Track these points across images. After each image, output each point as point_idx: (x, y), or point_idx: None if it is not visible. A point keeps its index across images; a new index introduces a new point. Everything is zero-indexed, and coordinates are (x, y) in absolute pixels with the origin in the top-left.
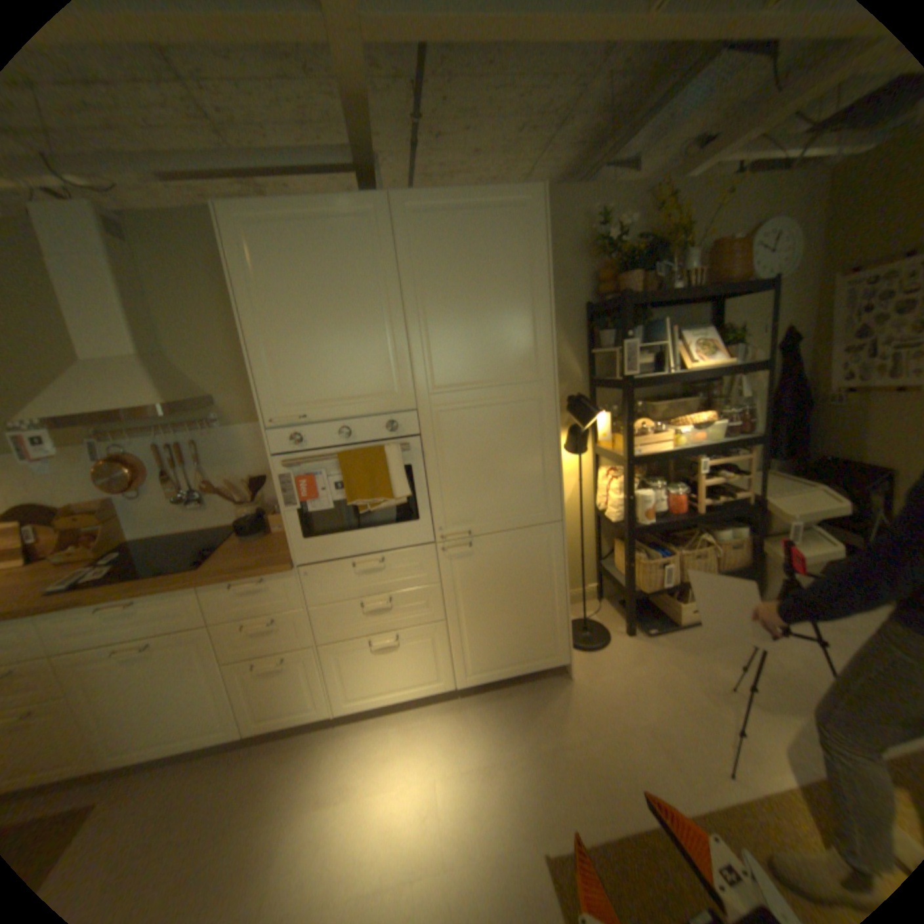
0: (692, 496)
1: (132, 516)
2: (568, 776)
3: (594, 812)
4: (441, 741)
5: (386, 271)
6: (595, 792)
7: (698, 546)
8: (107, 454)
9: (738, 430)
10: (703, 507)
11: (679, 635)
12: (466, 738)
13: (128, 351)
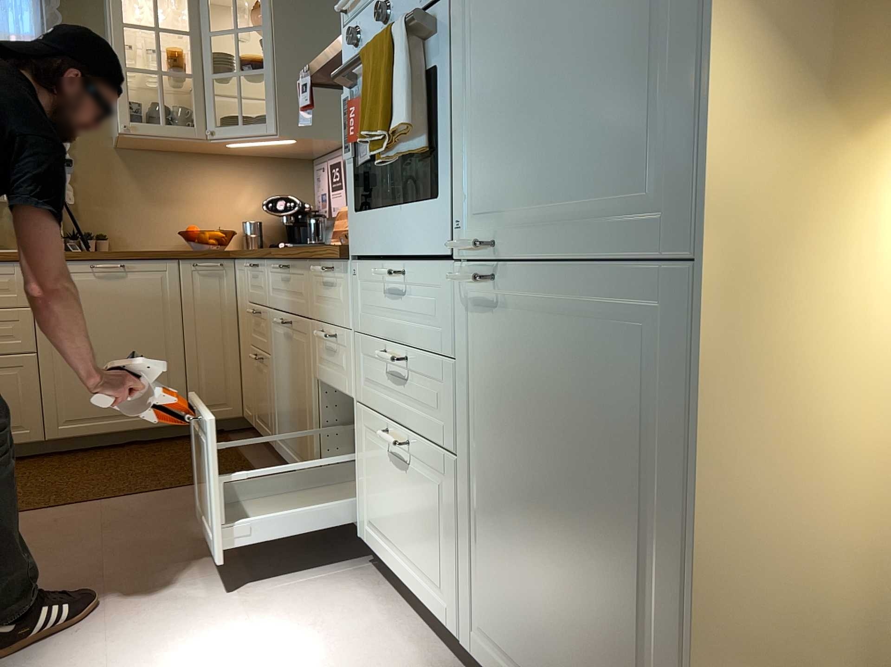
0: None
1: None
2: None
3: None
4: None
5: None
6: None
7: None
8: None
9: None
10: None
11: None
12: None
13: None
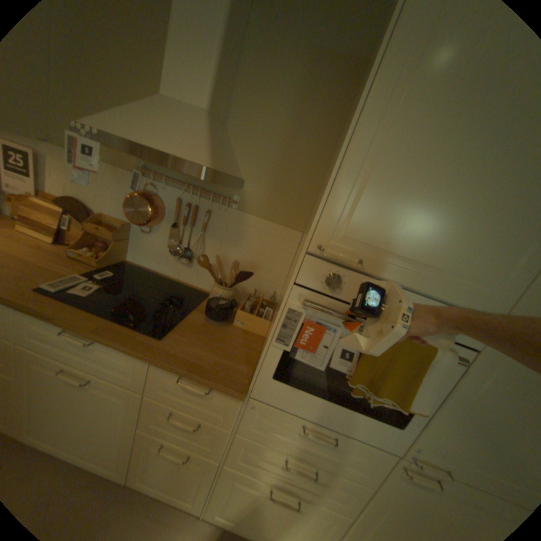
0: None
1: (140, 245)
2: None
3: None
4: None
5: None
6: None
7: None
8: (146, 188)
9: None
10: None
11: None
12: None
13: (204, 104)
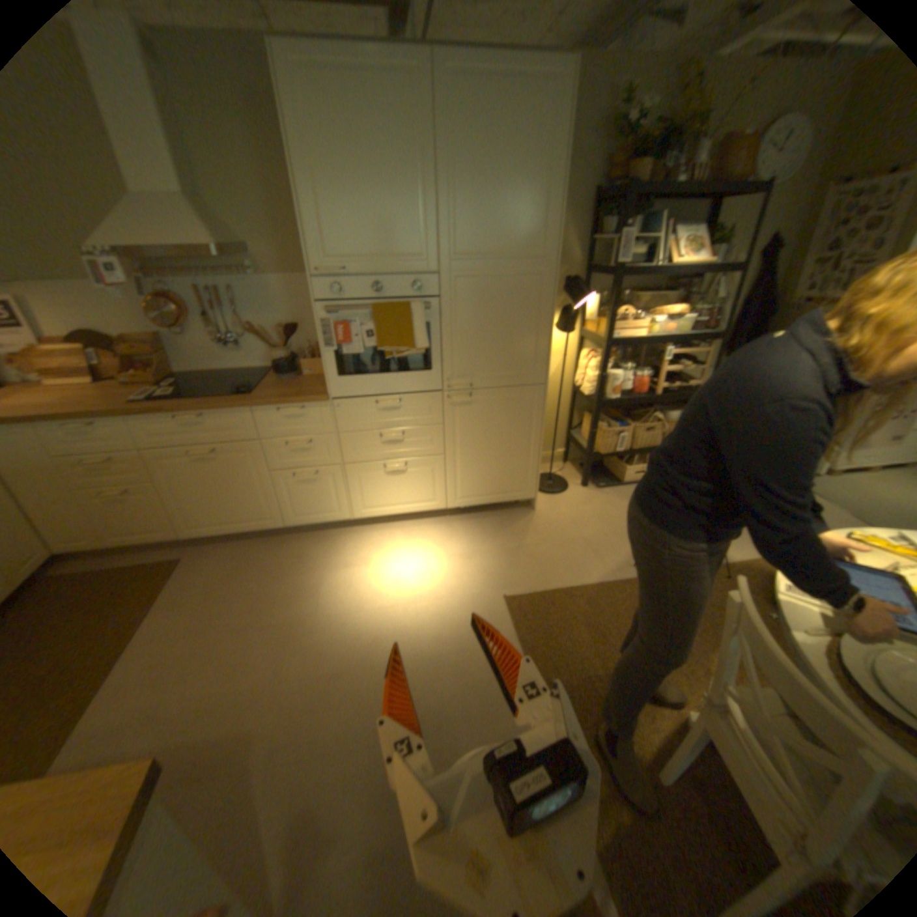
0: (654, 380)
1: (180, 349)
2: (524, 560)
3: (539, 578)
4: (434, 538)
5: (426, 133)
6: (541, 569)
7: (651, 422)
8: (155, 288)
9: (704, 326)
10: (661, 391)
11: (621, 489)
12: (453, 538)
13: (176, 187)
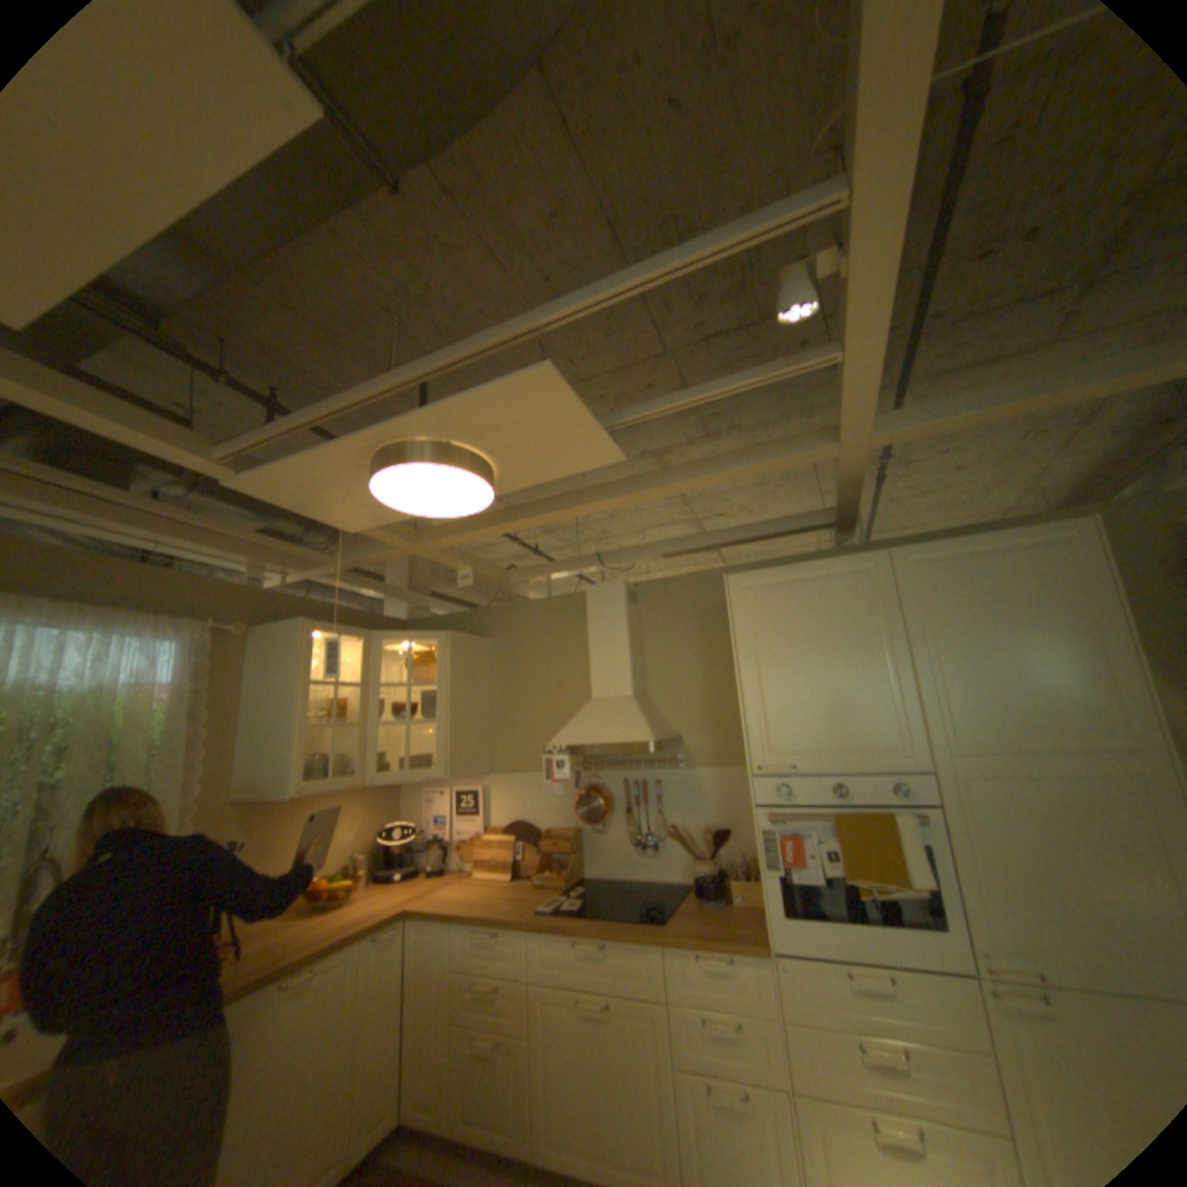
0: None
1: (595, 852)
2: None
3: None
4: None
5: (889, 620)
6: None
7: None
8: (588, 783)
9: None
10: None
11: None
12: None
13: (627, 692)
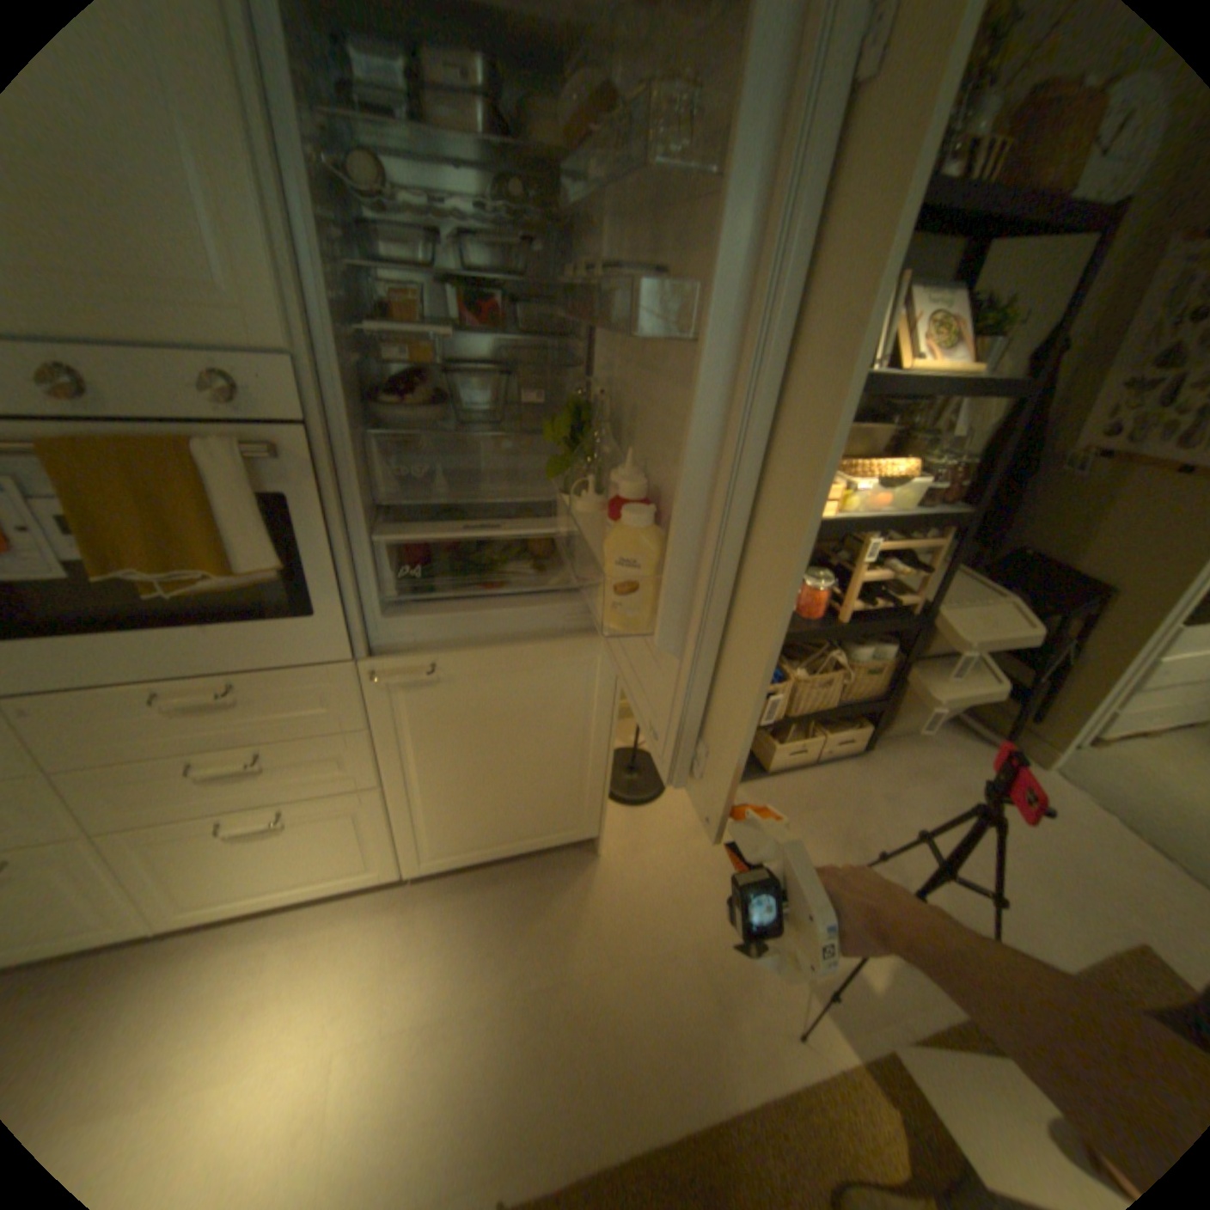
0: (839, 593)
1: None
2: (563, 1038)
3: (592, 1108)
4: (361, 969)
5: None
6: (600, 1071)
7: (825, 667)
8: None
9: (942, 497)
10: (847, 610)
11: (765, 785)
12: (407, 964)
13: None
